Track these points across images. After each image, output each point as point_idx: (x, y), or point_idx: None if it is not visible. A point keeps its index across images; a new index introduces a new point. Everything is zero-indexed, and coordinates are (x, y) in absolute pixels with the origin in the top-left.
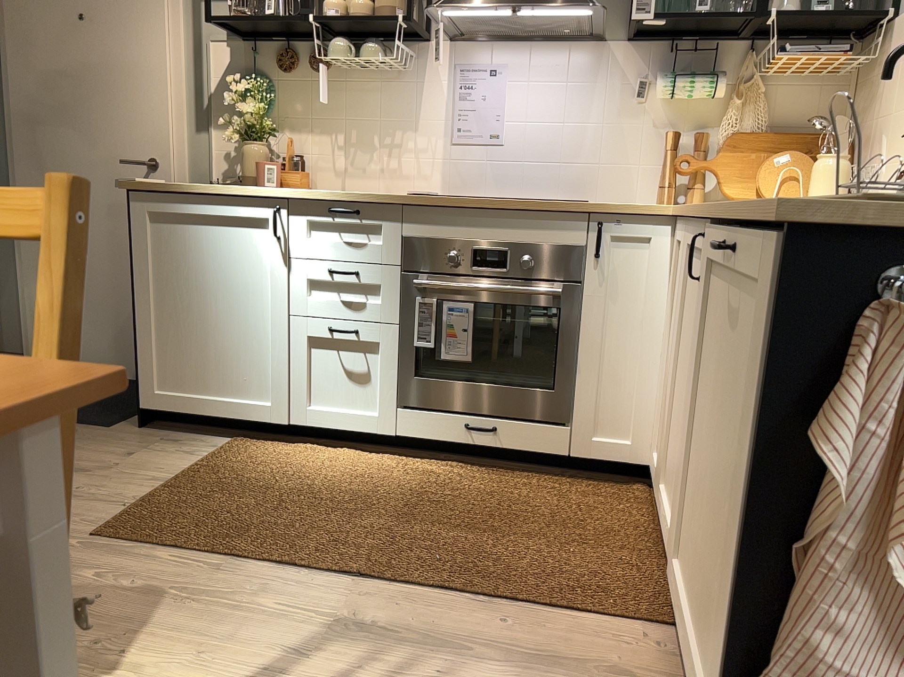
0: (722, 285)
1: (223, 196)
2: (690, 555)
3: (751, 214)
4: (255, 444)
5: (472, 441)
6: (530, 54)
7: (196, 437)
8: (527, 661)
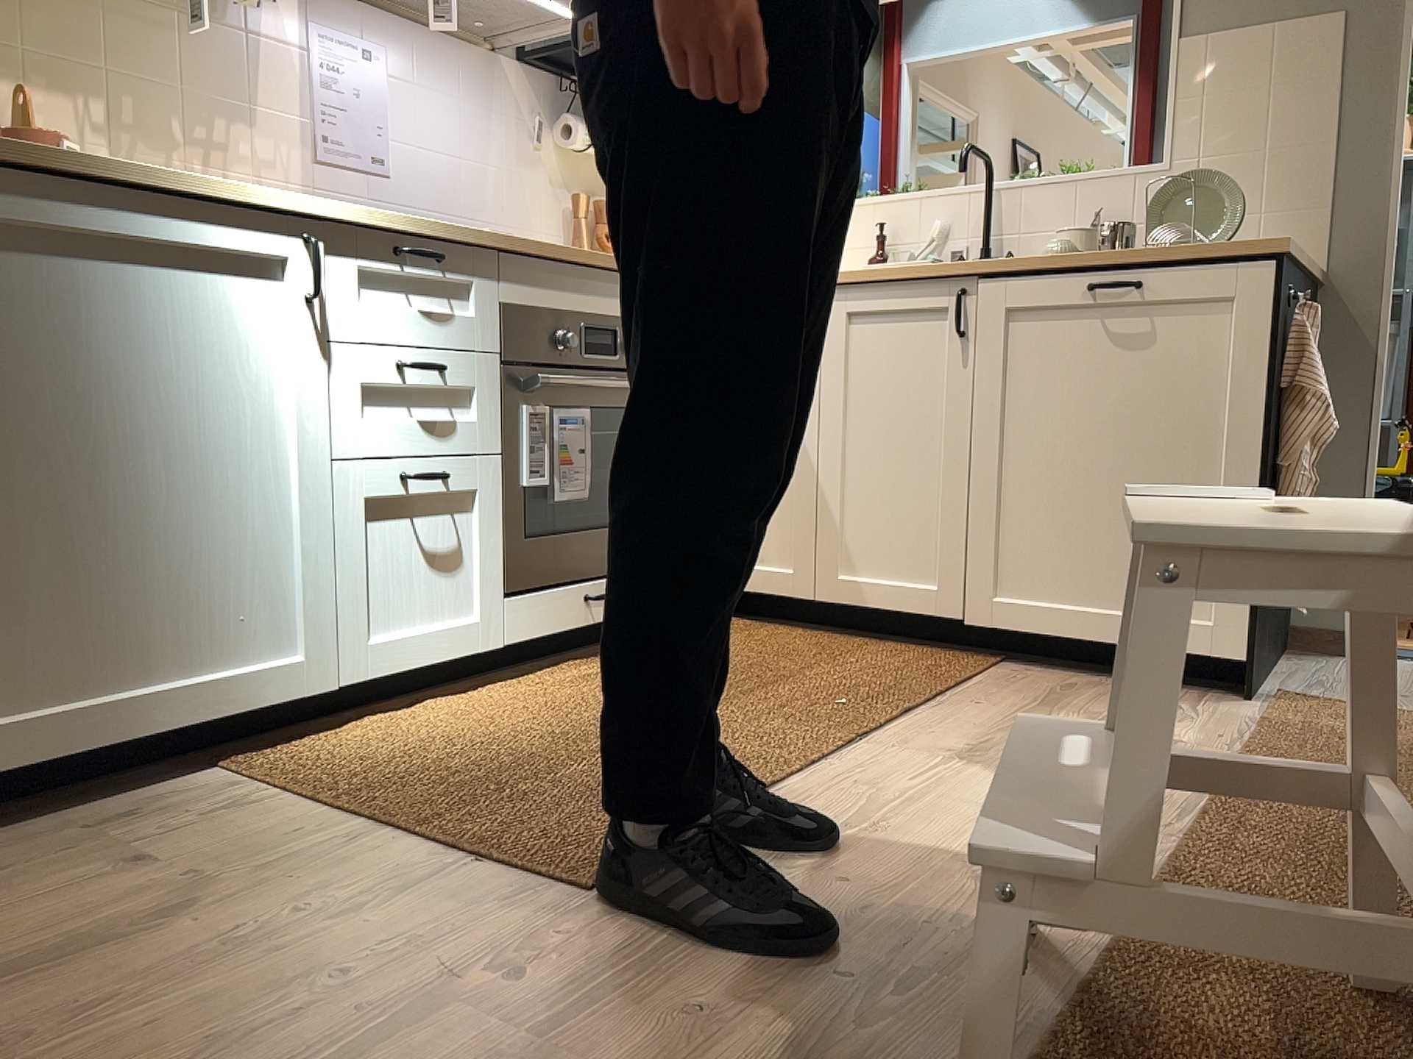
0: (1062, 318)
1: (187, 195)
2: (1051, 565)
3: (1186, 246)
4: (280, 755)
5: (591, 619)
6: (418, 40)
7: (160, 792)
8: (1045, 705)
